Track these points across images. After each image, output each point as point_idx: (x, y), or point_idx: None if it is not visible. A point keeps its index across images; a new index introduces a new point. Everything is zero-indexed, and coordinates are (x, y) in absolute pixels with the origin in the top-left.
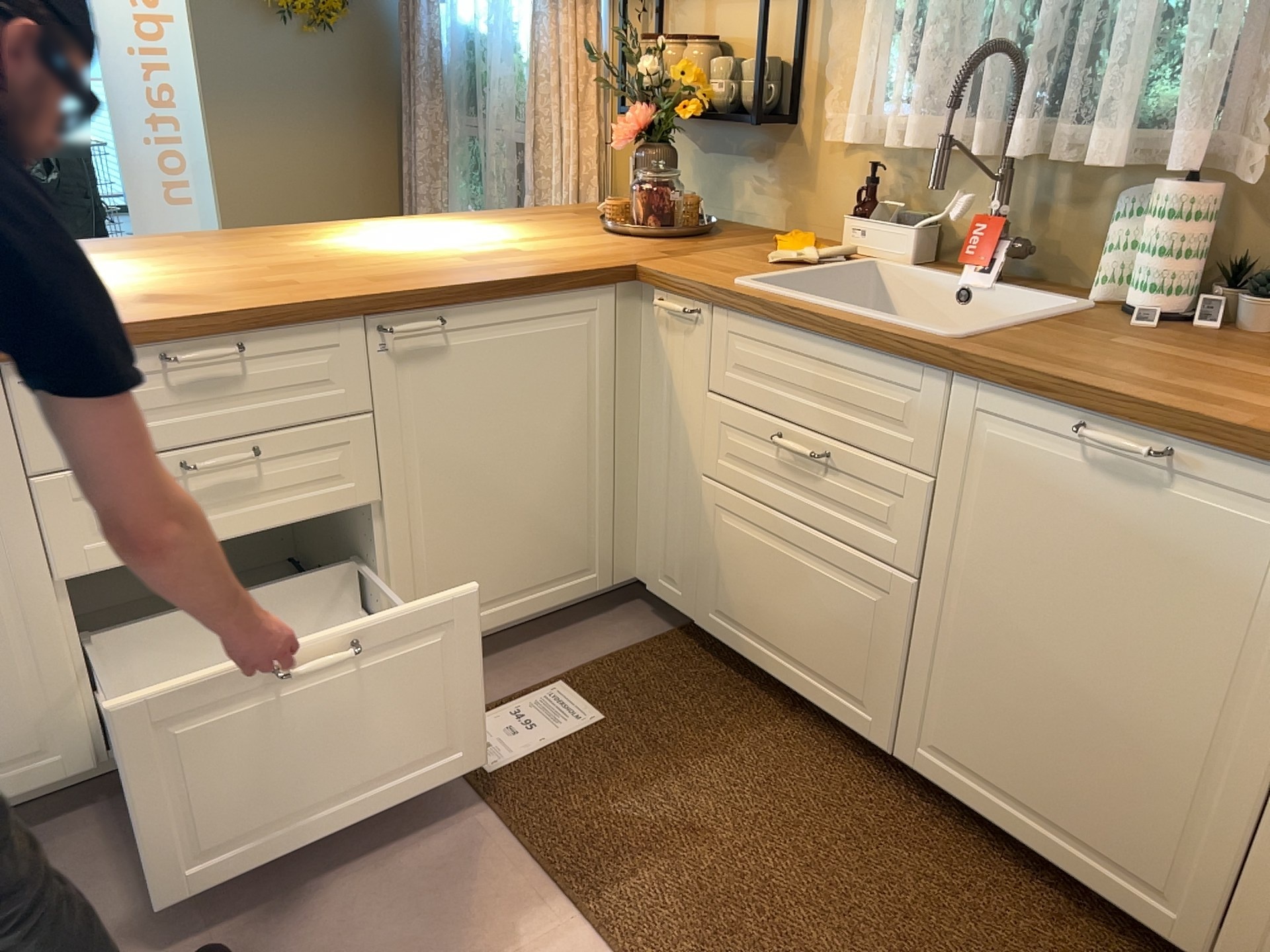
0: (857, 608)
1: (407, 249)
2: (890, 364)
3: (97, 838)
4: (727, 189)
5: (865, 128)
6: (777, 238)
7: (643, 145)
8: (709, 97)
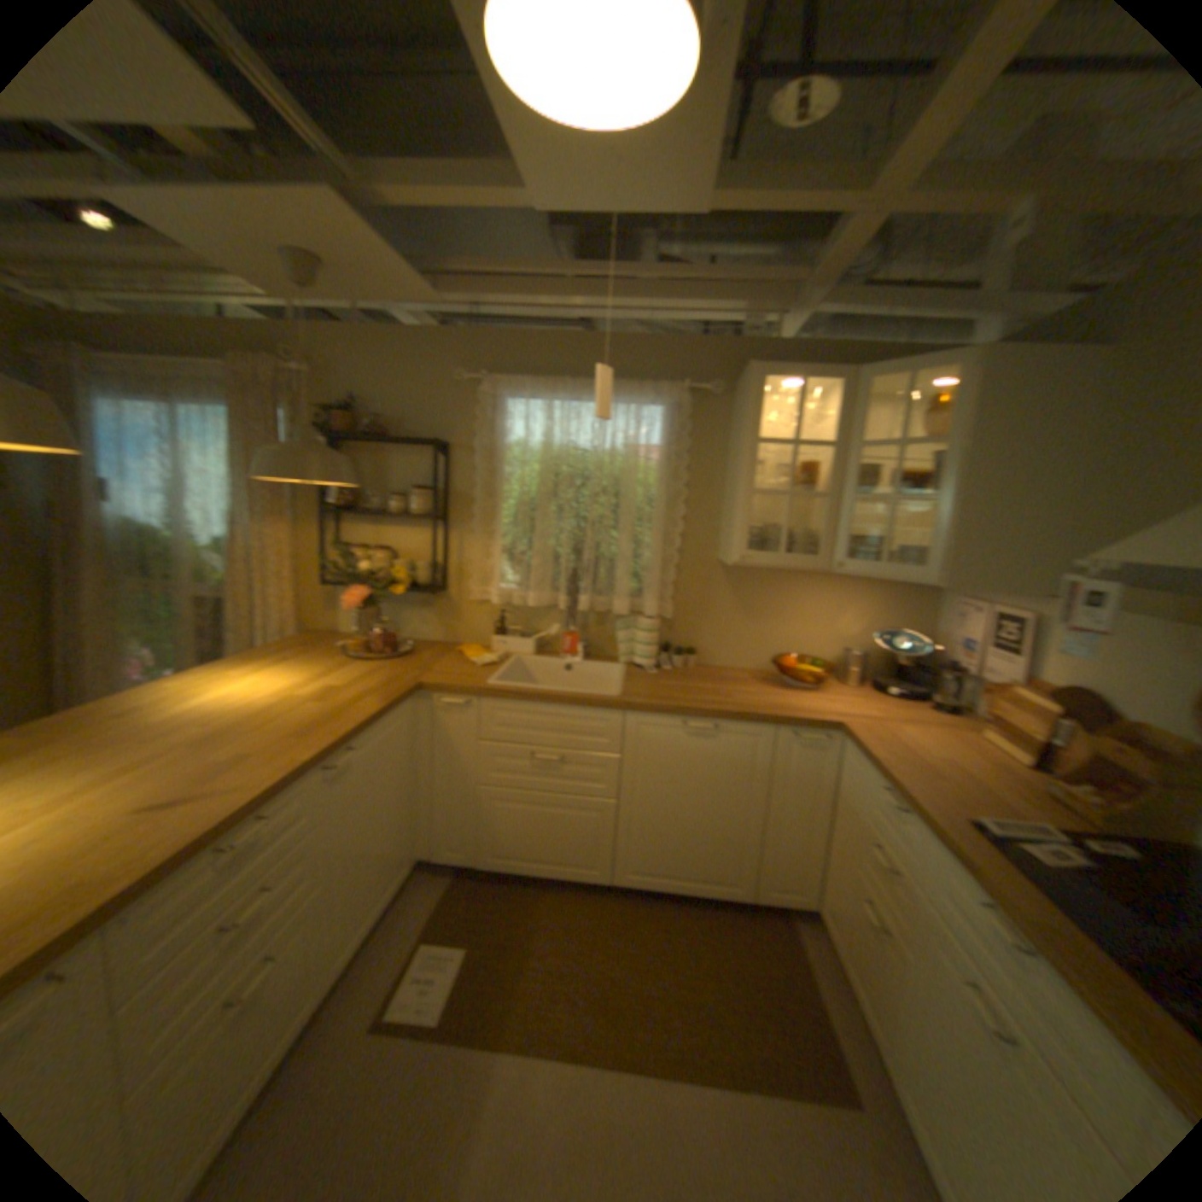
0: (588, 825)
1: (261, 703)
2: (596, 712)
3: None
4: (404, 622)
5: (504, 596)
6: (466, 650)
7: (363, 606)
8: (410, 582)
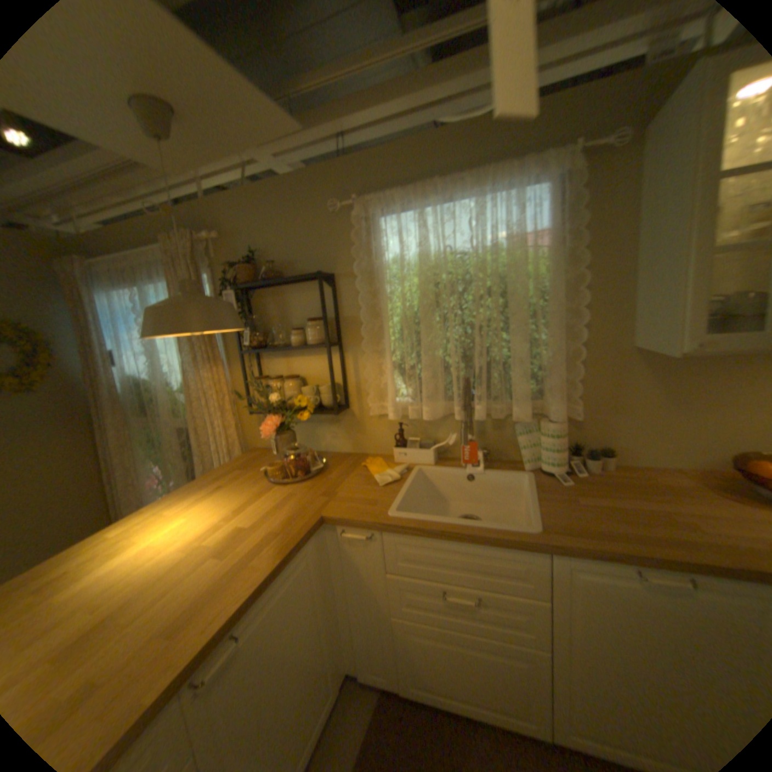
0: (515, 673)
1: (162, 561)
2: (512, 552)
3: None
4: (316, 436)
5: (397, 409)
6: (367, 465)
7: (276, 431)
8: (312, 405)
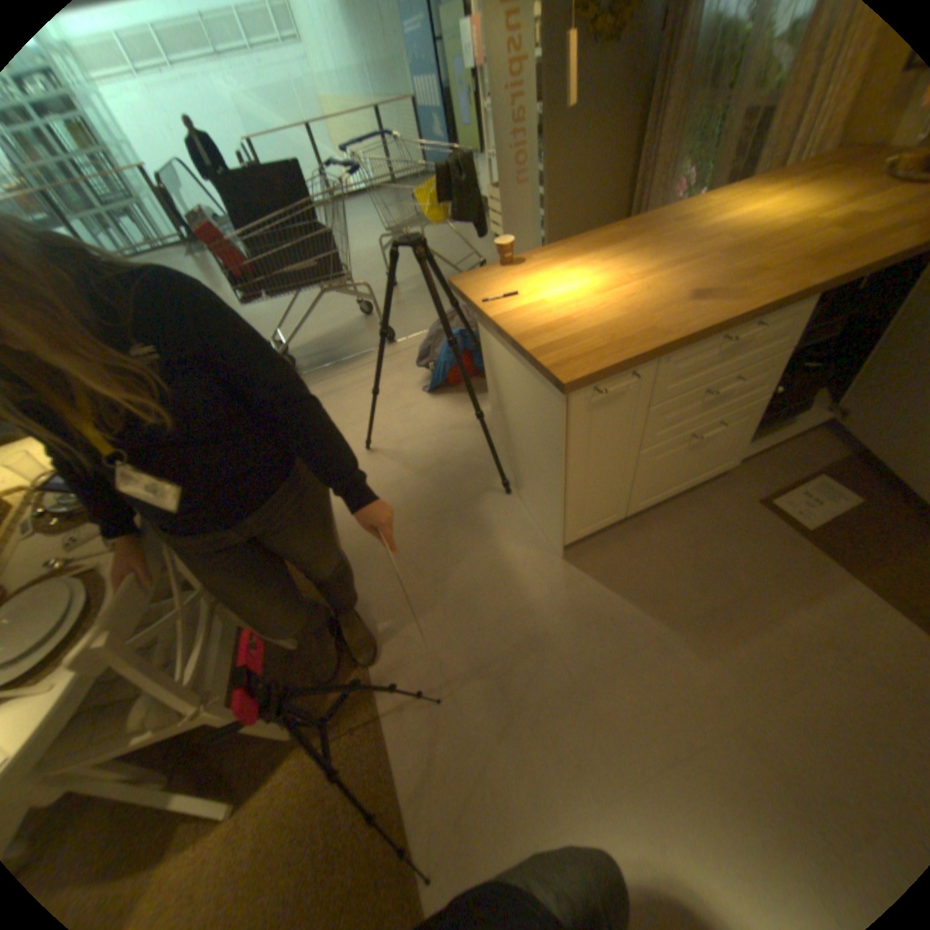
0: None
1: (779, 221)
2: None
3: (626, 546)
4: None
5: None
6: None
7: None
8: None
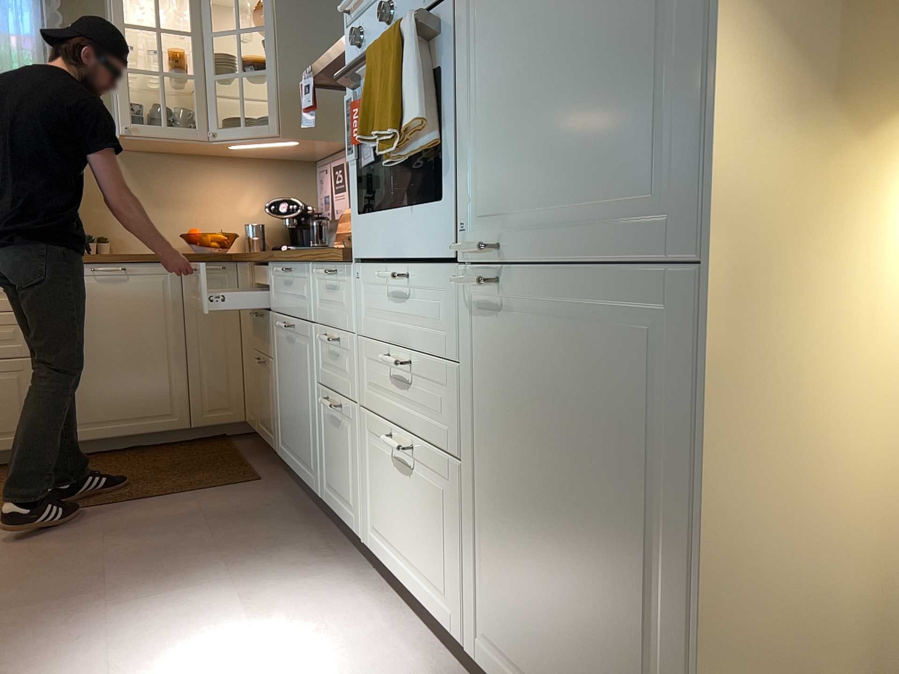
0: (6, 387)
1: None
2: None
3: None
4: None
5: None
6: None
7: None
8: None
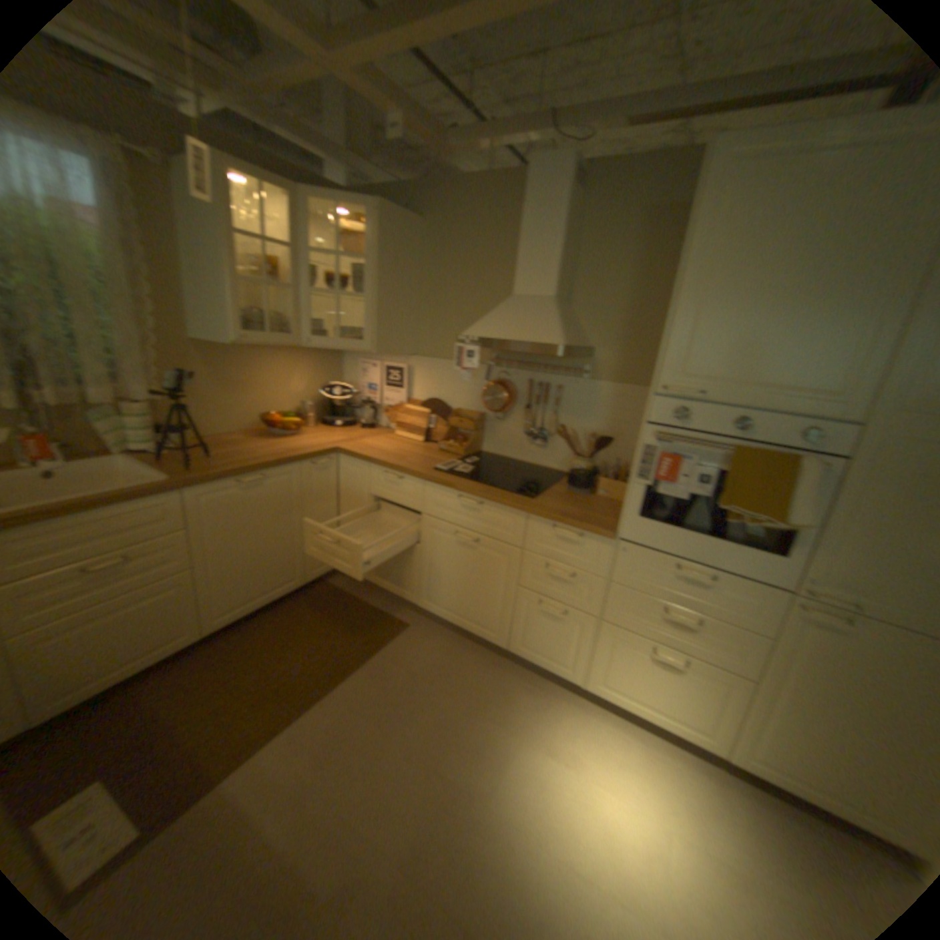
0: (163, 605)
1: None
2: (145, 502)
3: None
4: None
5: None
6: None
7: None
8: None
